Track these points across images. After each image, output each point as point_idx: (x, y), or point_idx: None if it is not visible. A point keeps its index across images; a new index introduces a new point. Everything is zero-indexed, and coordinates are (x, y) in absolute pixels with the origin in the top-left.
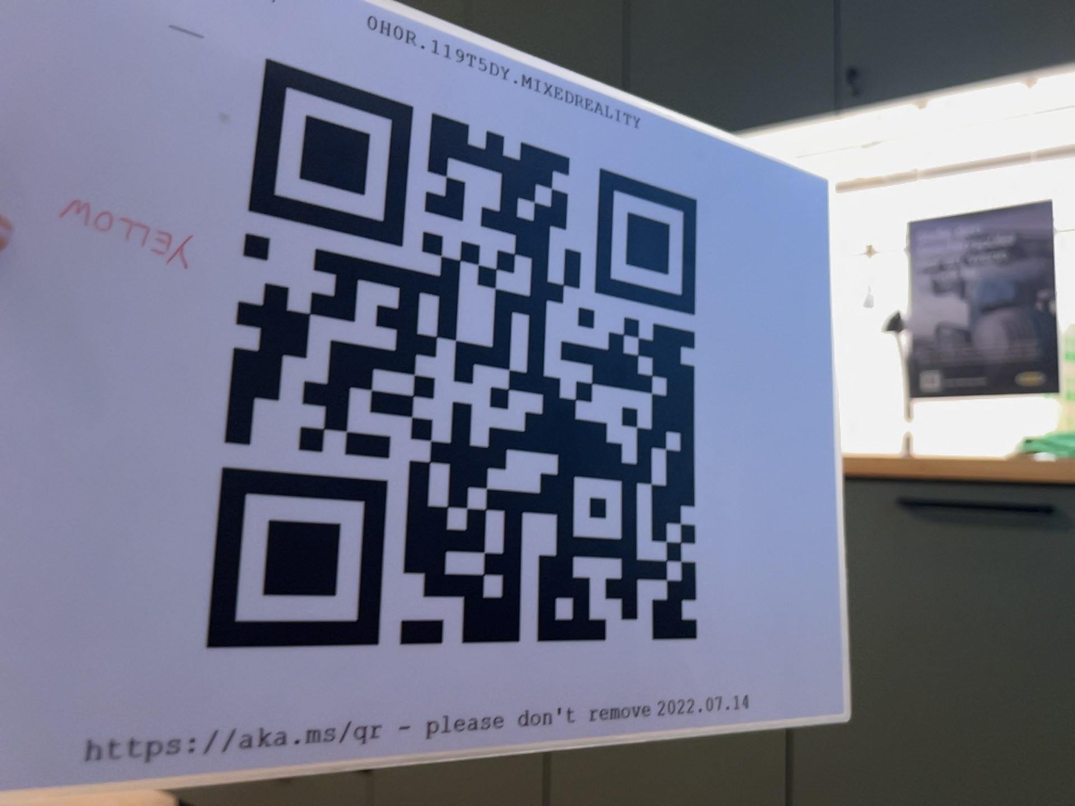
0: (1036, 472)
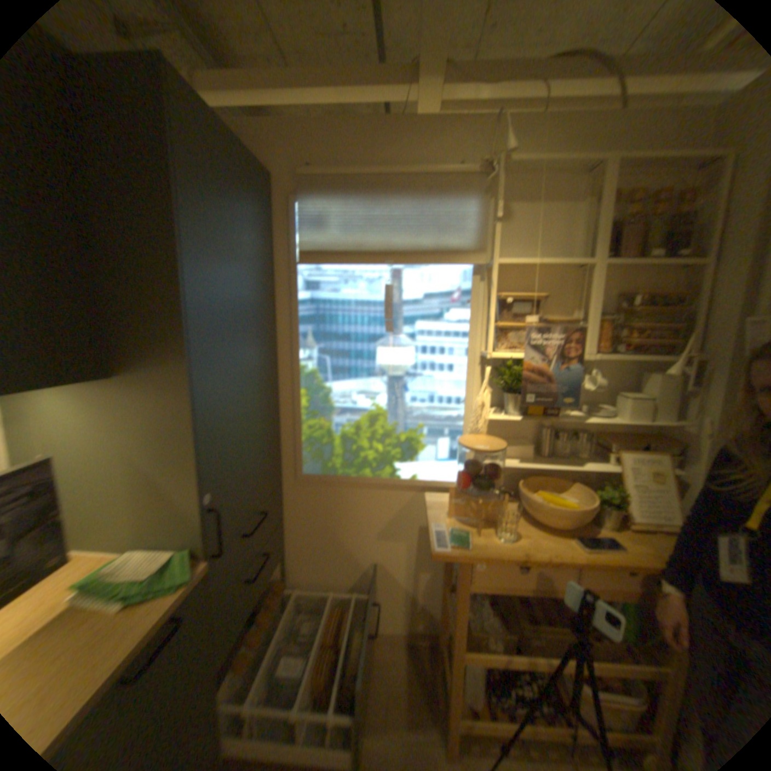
0: (169, 614)
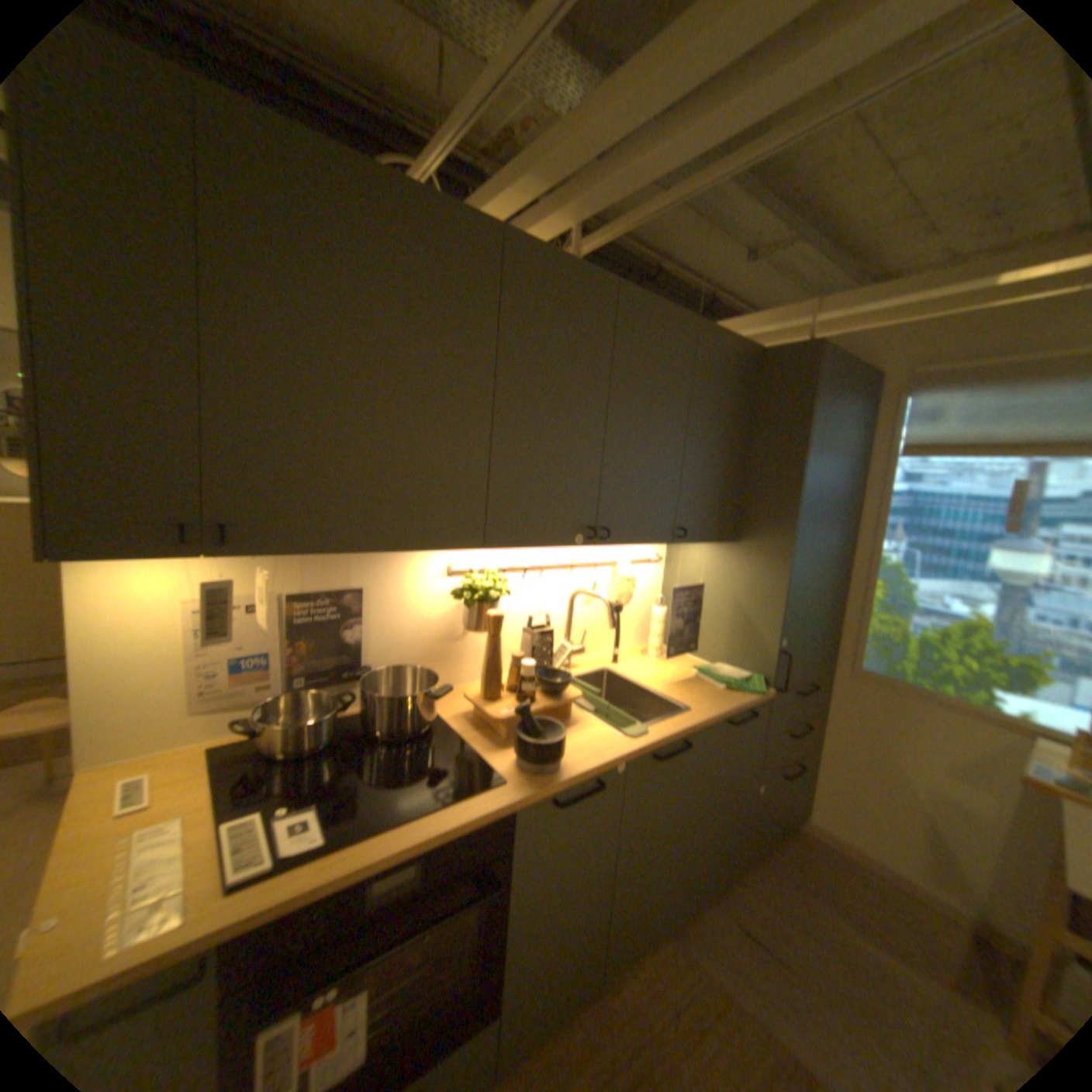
0: (755, 704)
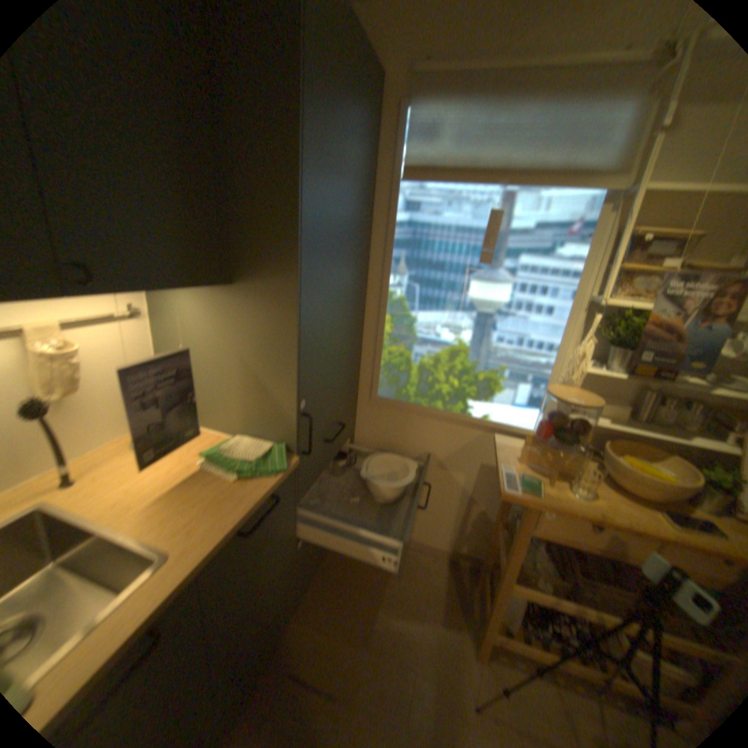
0: (273, 493)
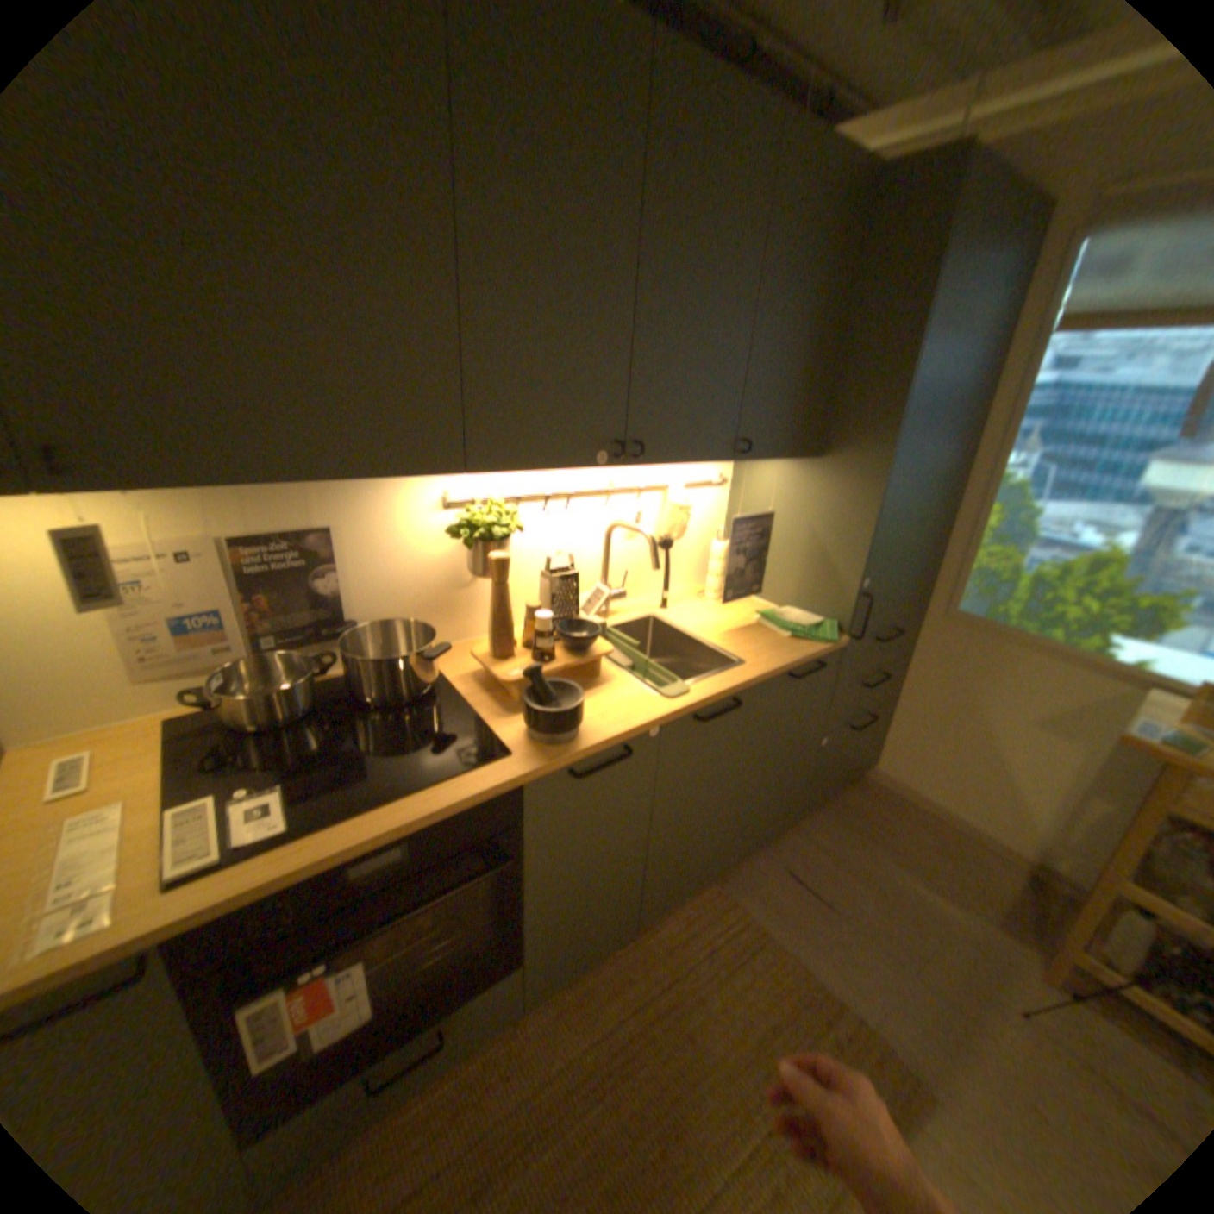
0: (822, 654)
